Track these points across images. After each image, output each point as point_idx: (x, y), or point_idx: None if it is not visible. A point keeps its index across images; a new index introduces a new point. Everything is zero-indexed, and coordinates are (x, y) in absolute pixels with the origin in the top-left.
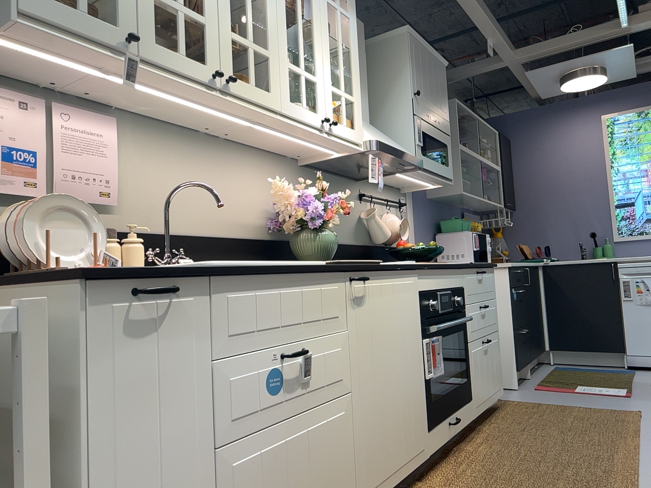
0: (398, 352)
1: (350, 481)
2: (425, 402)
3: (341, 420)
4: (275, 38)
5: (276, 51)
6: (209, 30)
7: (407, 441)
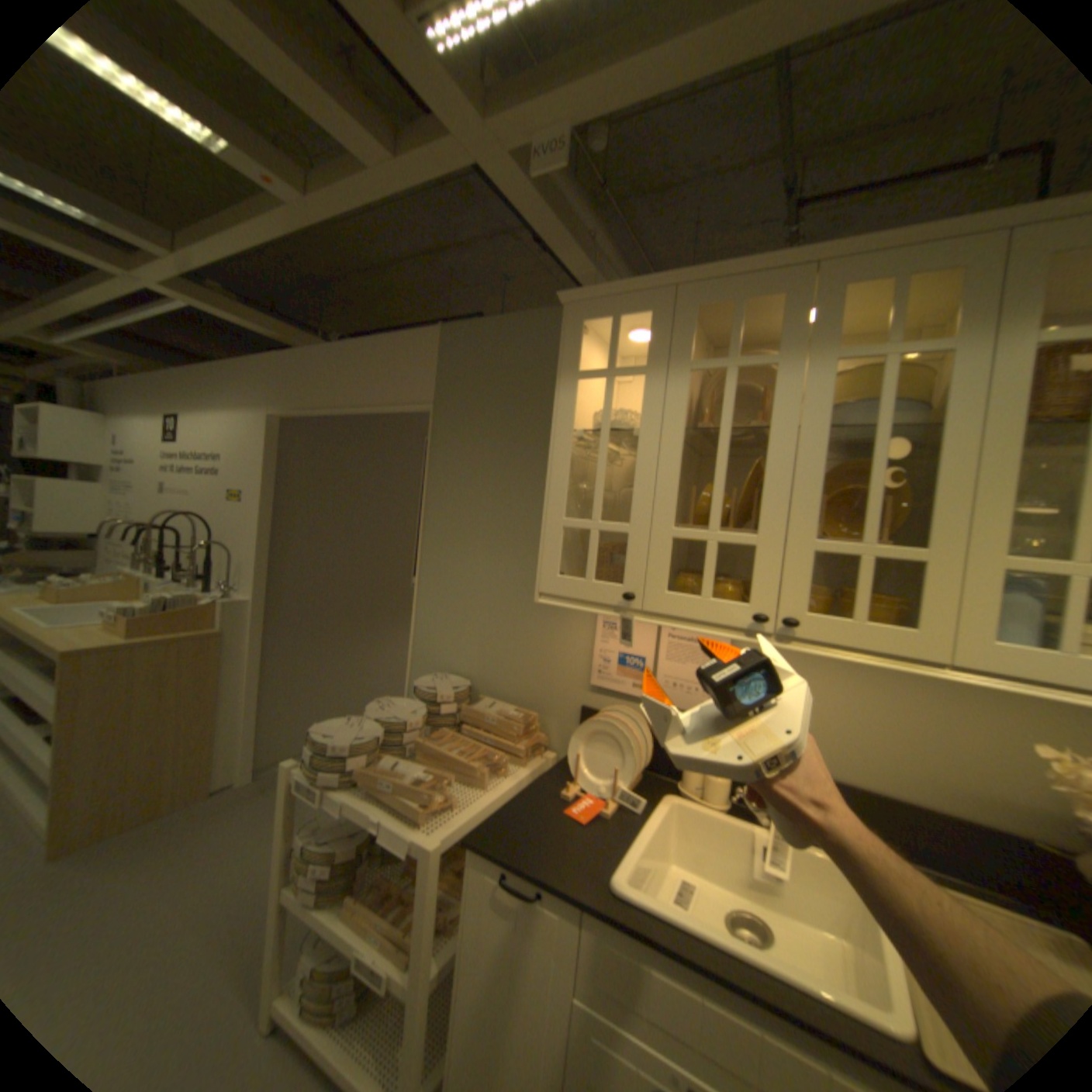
0: None
1: None
2: None
3: None
4: (958, 516)
5: (955, 542)
6: (764, 550)
7: None
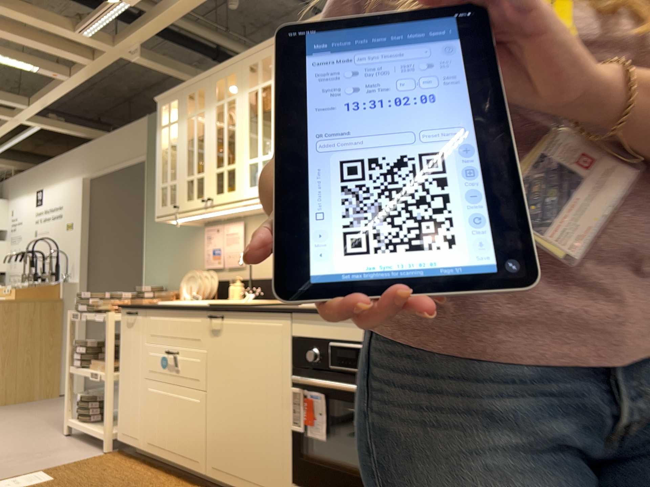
0: (252, 384)
1: (200, 447)
2: (293, 452)
3: (196, 404)
4: (239, 151)
5: (239, 159)
6: (205, 177)
7: (257, 467)
